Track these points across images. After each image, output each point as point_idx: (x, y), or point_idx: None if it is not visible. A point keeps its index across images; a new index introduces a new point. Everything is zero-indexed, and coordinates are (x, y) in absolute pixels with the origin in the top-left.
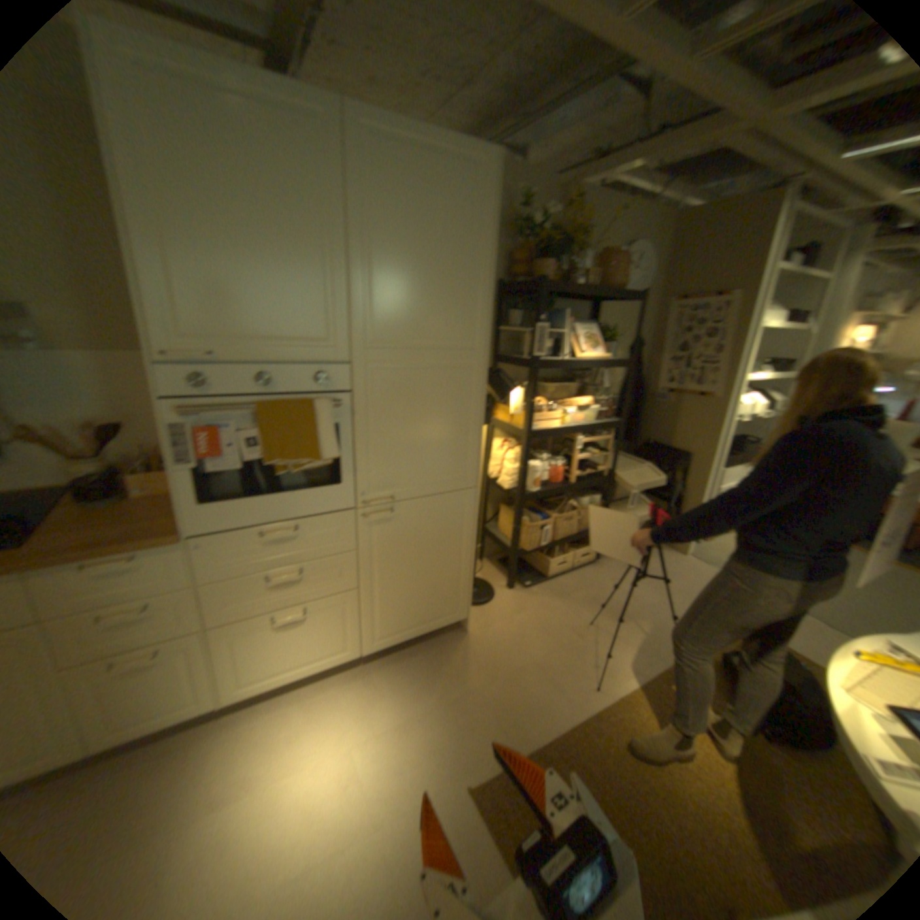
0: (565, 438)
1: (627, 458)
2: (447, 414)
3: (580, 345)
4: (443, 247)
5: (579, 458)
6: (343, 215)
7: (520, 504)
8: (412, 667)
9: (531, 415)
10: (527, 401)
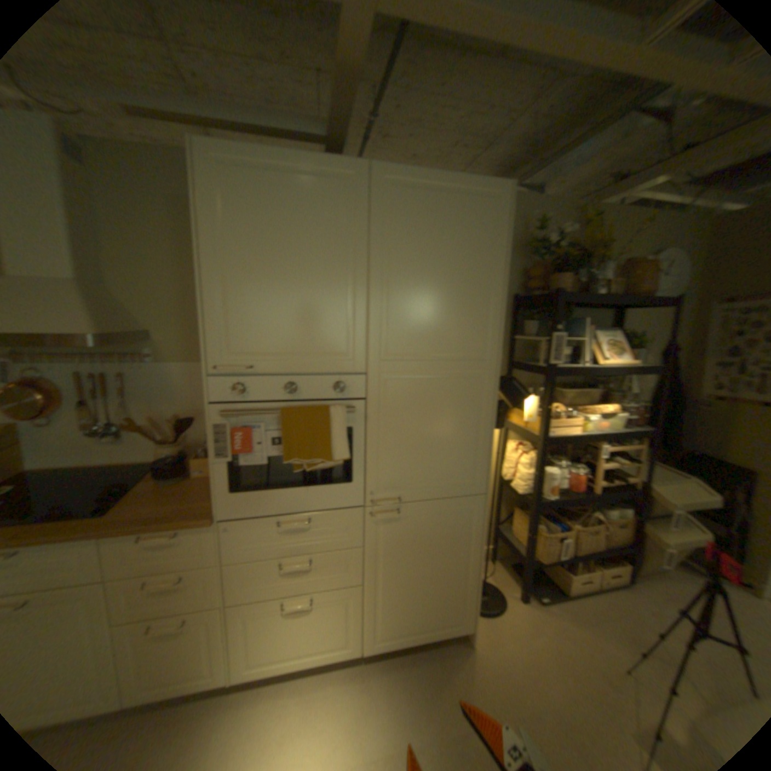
0: (591, 444)
1: (669, 470)
2: (459, 420)
3: (606, 351)
4: (459, 269)
5: (609, 467)
6: (370, 249)
7: (539, 512)
8: (415, 680)
9: (551, 421)
10: (546, 406)
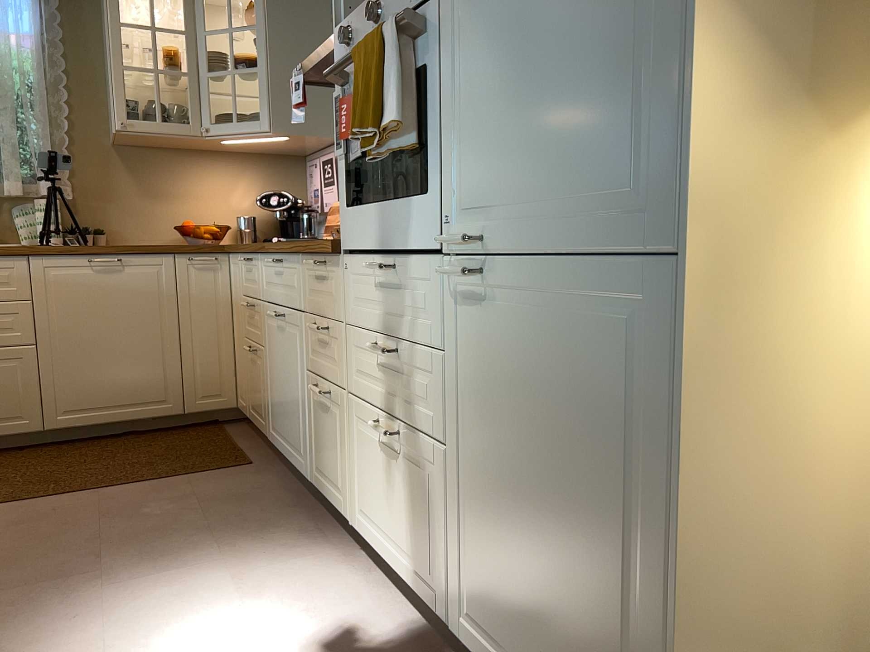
0: None
1: None
2: None
3: None
4: None
5: None
6: None
7: None
8: None
9: None
10: None
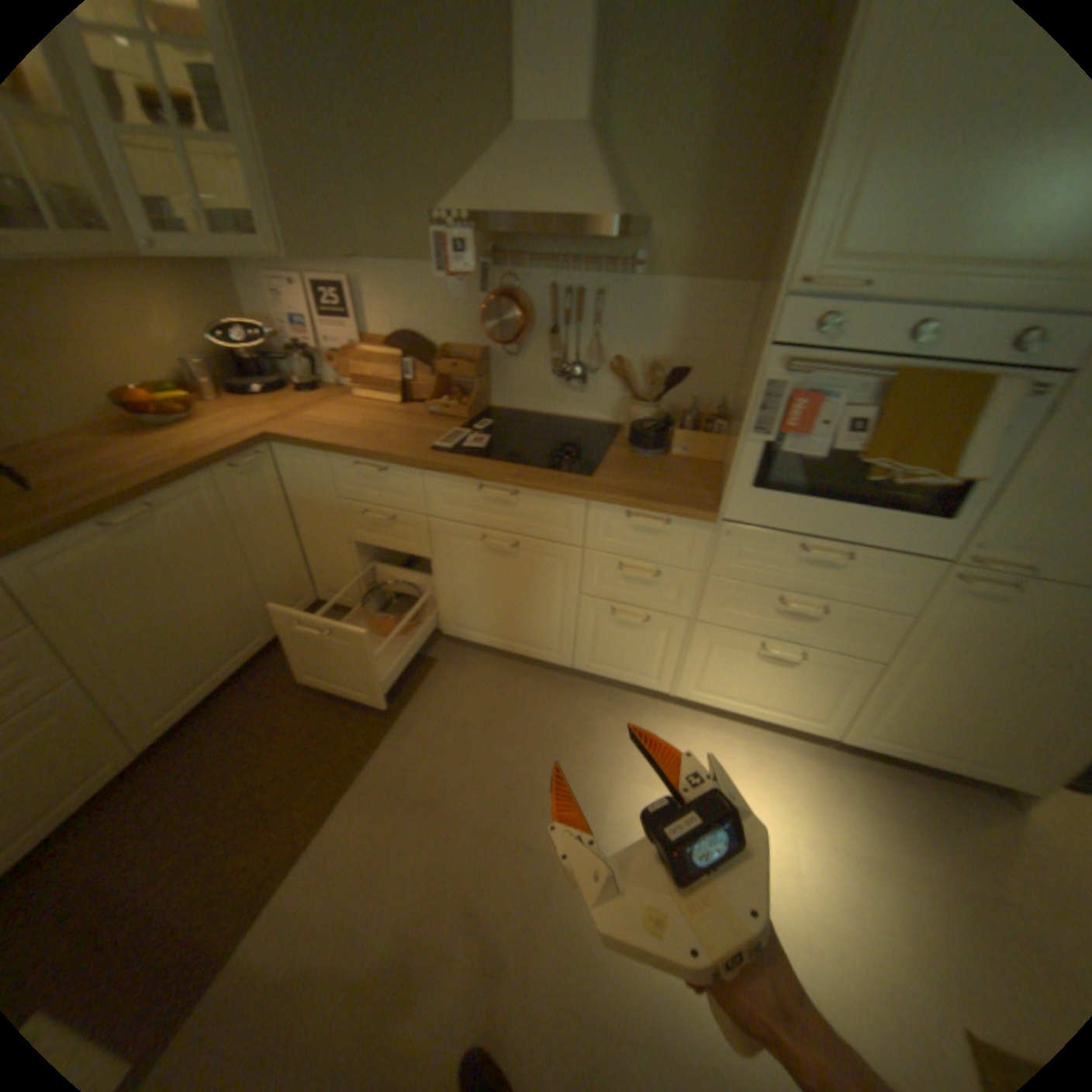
0: None
1: None
2: None
3: None
4: None
5: None
6: None
7: None
8: (911, 800)
9: None
10: None
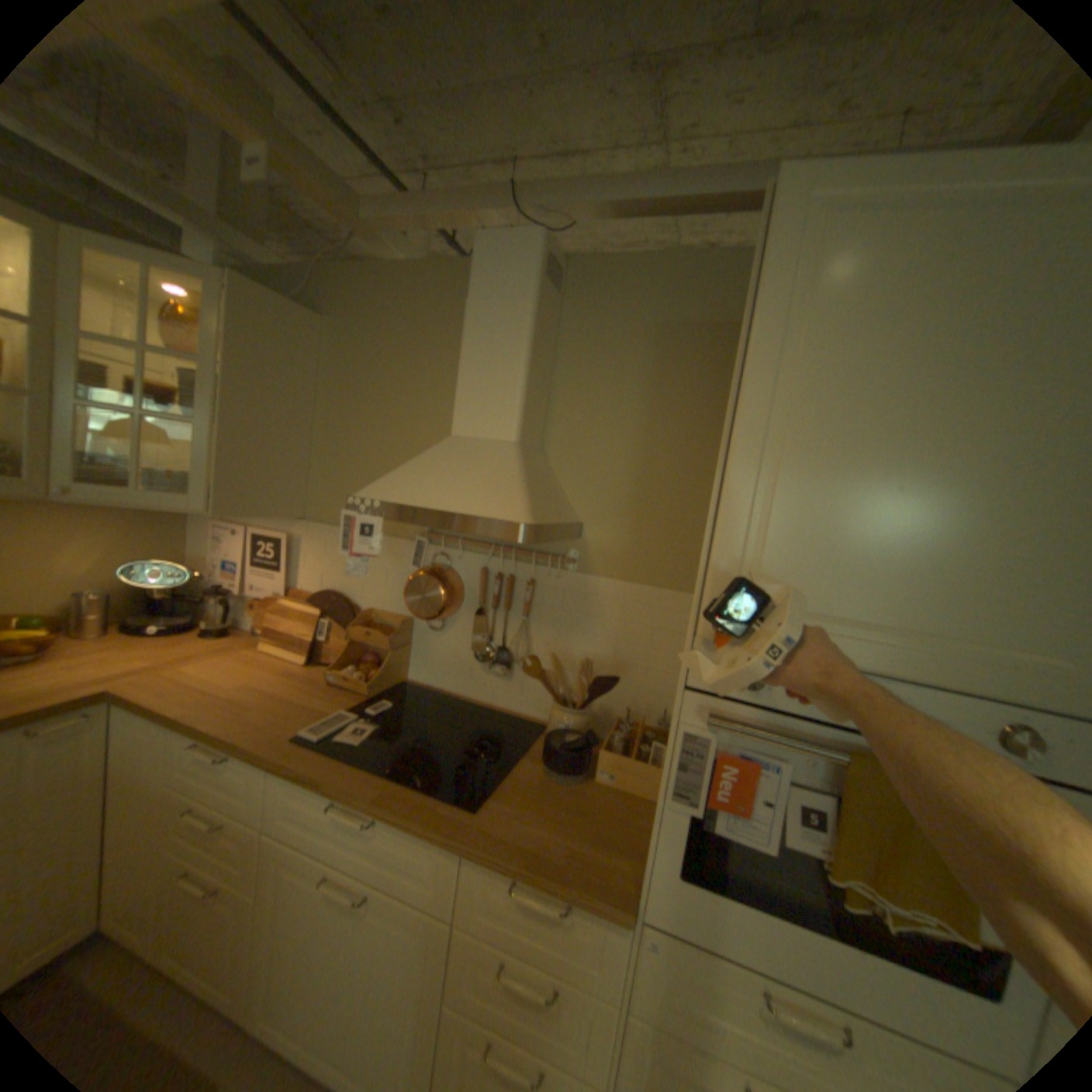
0: None
1: None
2: None
3: None
4: None
5: None
6: None
7: None
8: None
9: None
10: None
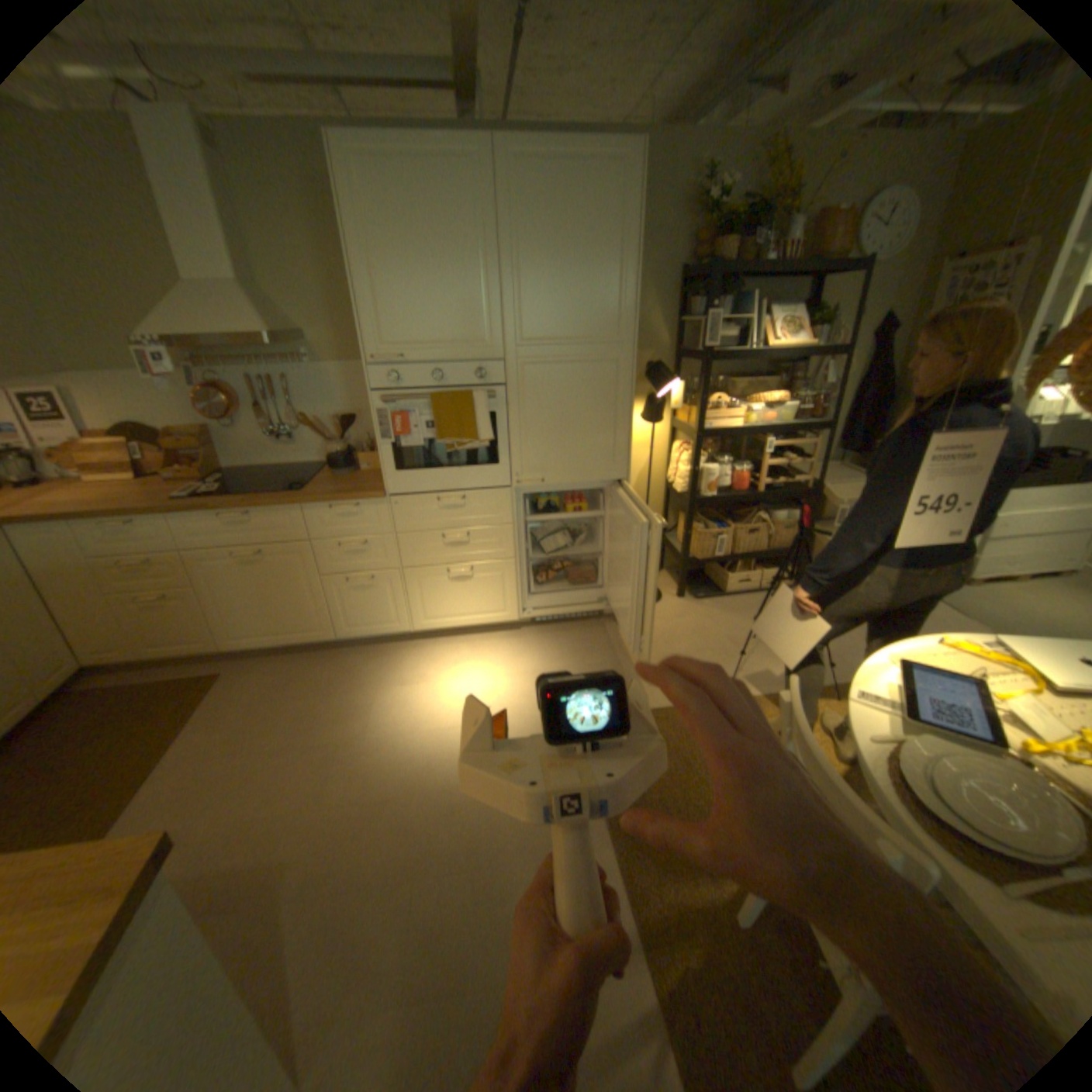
0: (761, 442)
1: (857, 471)
2: (594, 406)
3: (782, 332)
4: (587, 246)
5: (772, 463)
6: (496, 233)
7: (691, 507)
8: (562, 638)
9: (704, 412)
10: (701, 396)
